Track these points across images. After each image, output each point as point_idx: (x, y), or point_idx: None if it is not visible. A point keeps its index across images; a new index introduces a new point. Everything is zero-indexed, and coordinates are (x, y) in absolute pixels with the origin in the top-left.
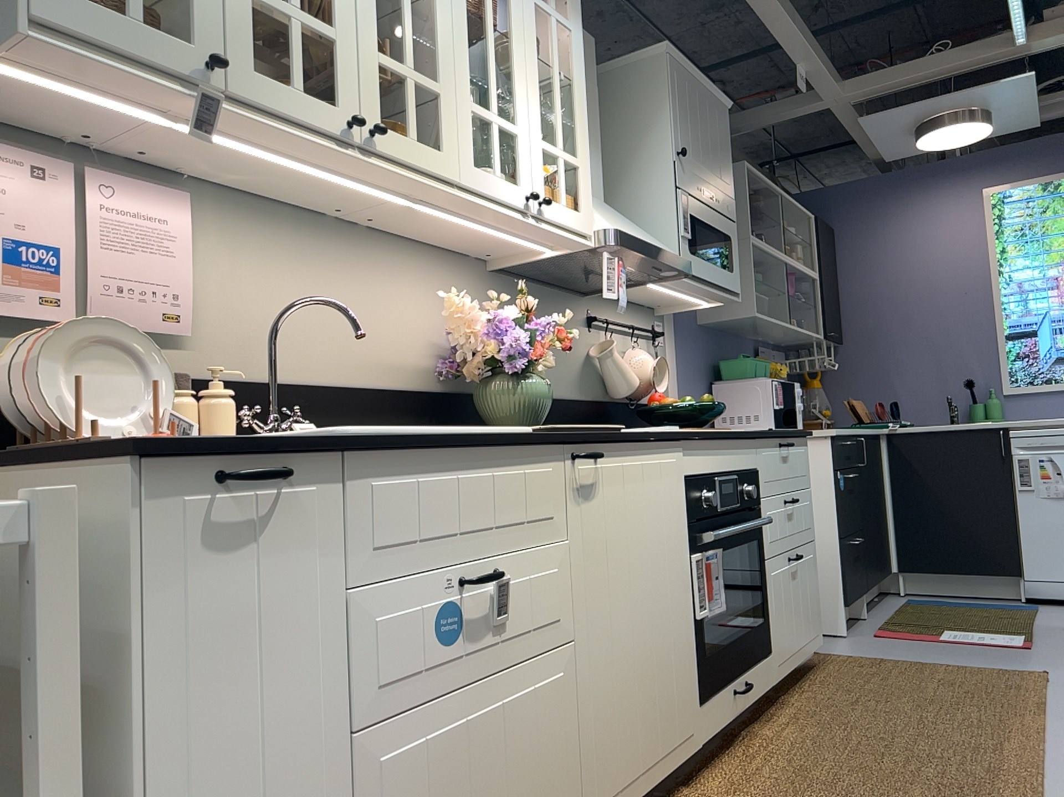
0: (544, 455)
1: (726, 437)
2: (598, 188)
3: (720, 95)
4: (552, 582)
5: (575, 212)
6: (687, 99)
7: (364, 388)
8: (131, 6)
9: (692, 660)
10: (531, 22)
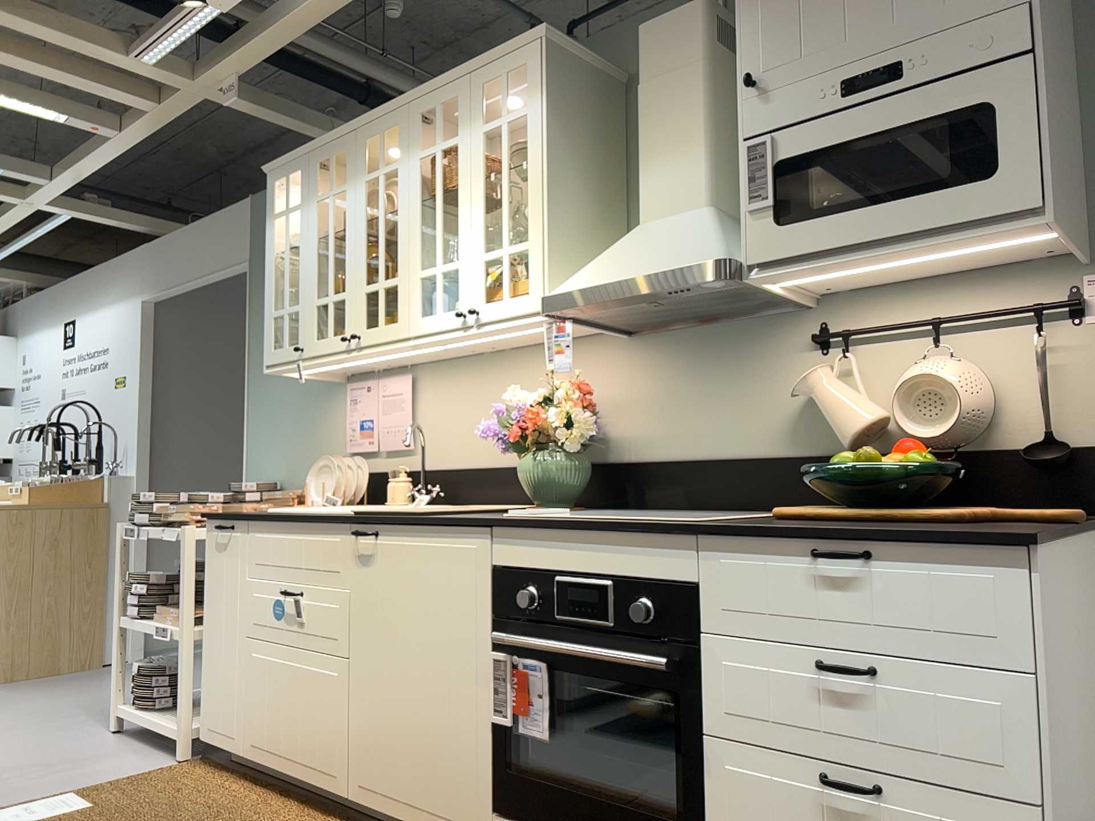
0: (335, 530)
1: (574, 529)
2: (687, 198)
3: None
4: (333, 613)
5: (519, 295)
6: None
7: (501, 467)
8: (284, 342)
9: (481, 759)
10: (477, 155)
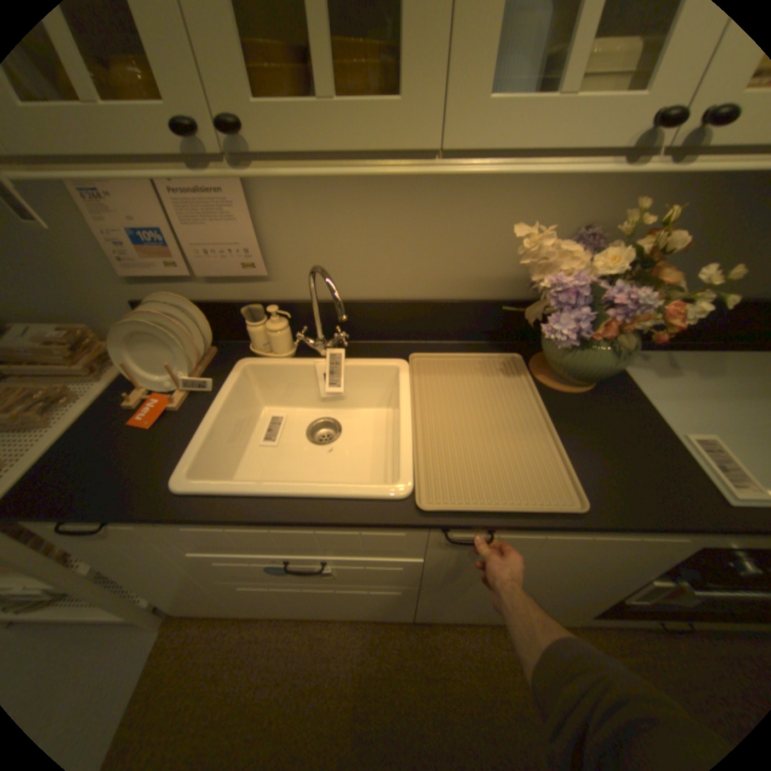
0: (397, 529)
1: None
2: None
3: None
4: (396, 572)
5: None
6: None
7: (433, 301)
8: None
9: (598, 611)
10: None
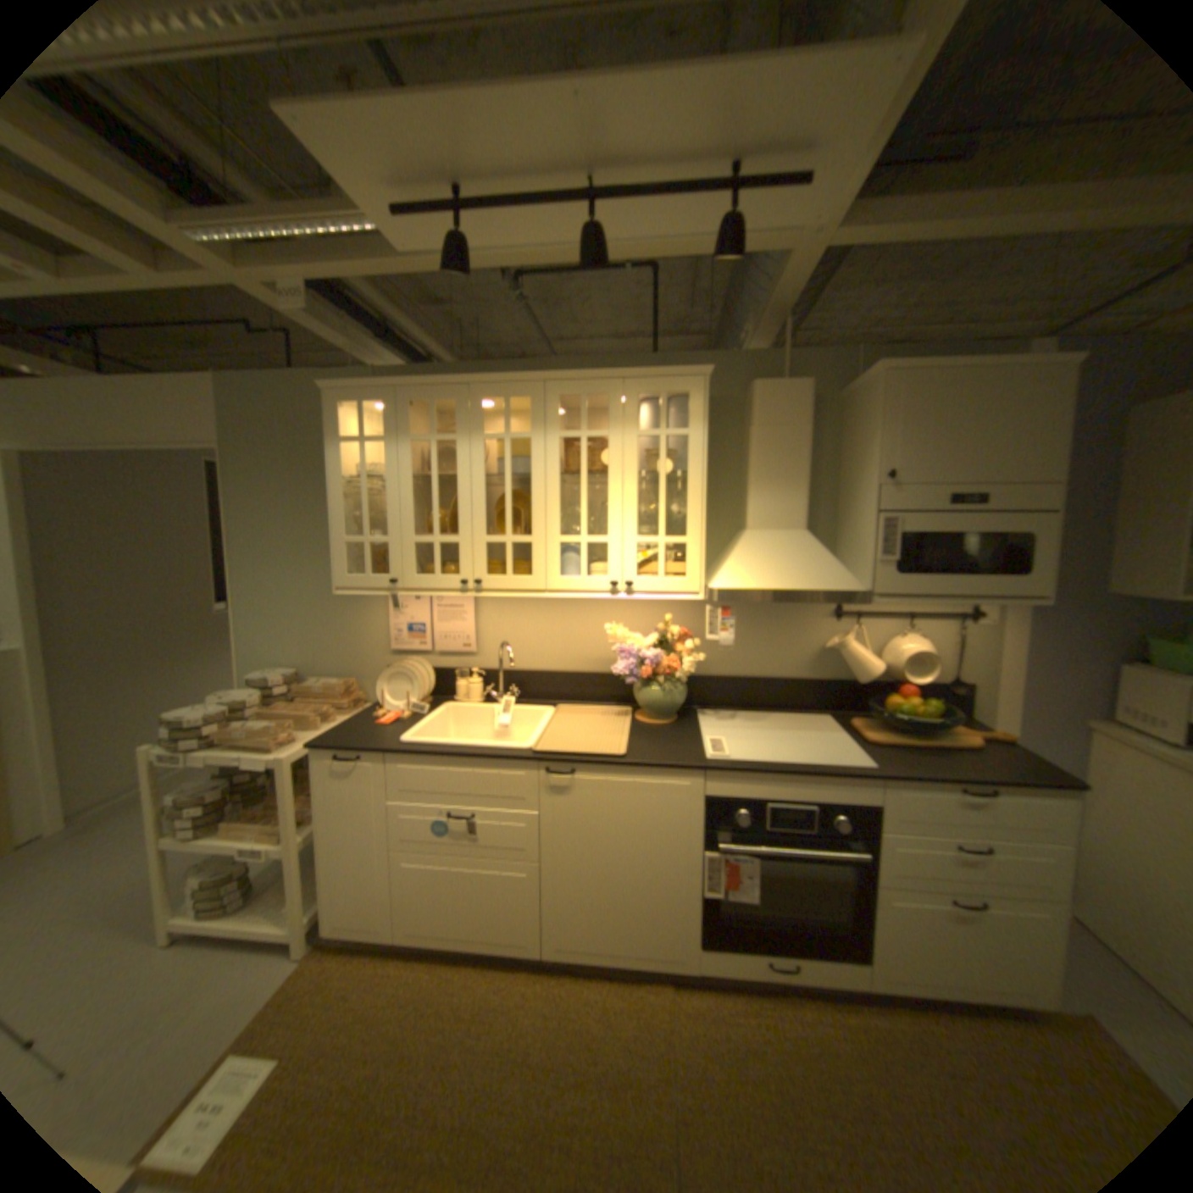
0: (519, 767)
1: (789, 776)
2: (791, 522)
3: (1040, 359)
4: (520, 831)
5: (676, 580)
6: (924, 405)
7: (575, 673)
8: (367, 571)
9: (691, 920)
10: (631, 454)
